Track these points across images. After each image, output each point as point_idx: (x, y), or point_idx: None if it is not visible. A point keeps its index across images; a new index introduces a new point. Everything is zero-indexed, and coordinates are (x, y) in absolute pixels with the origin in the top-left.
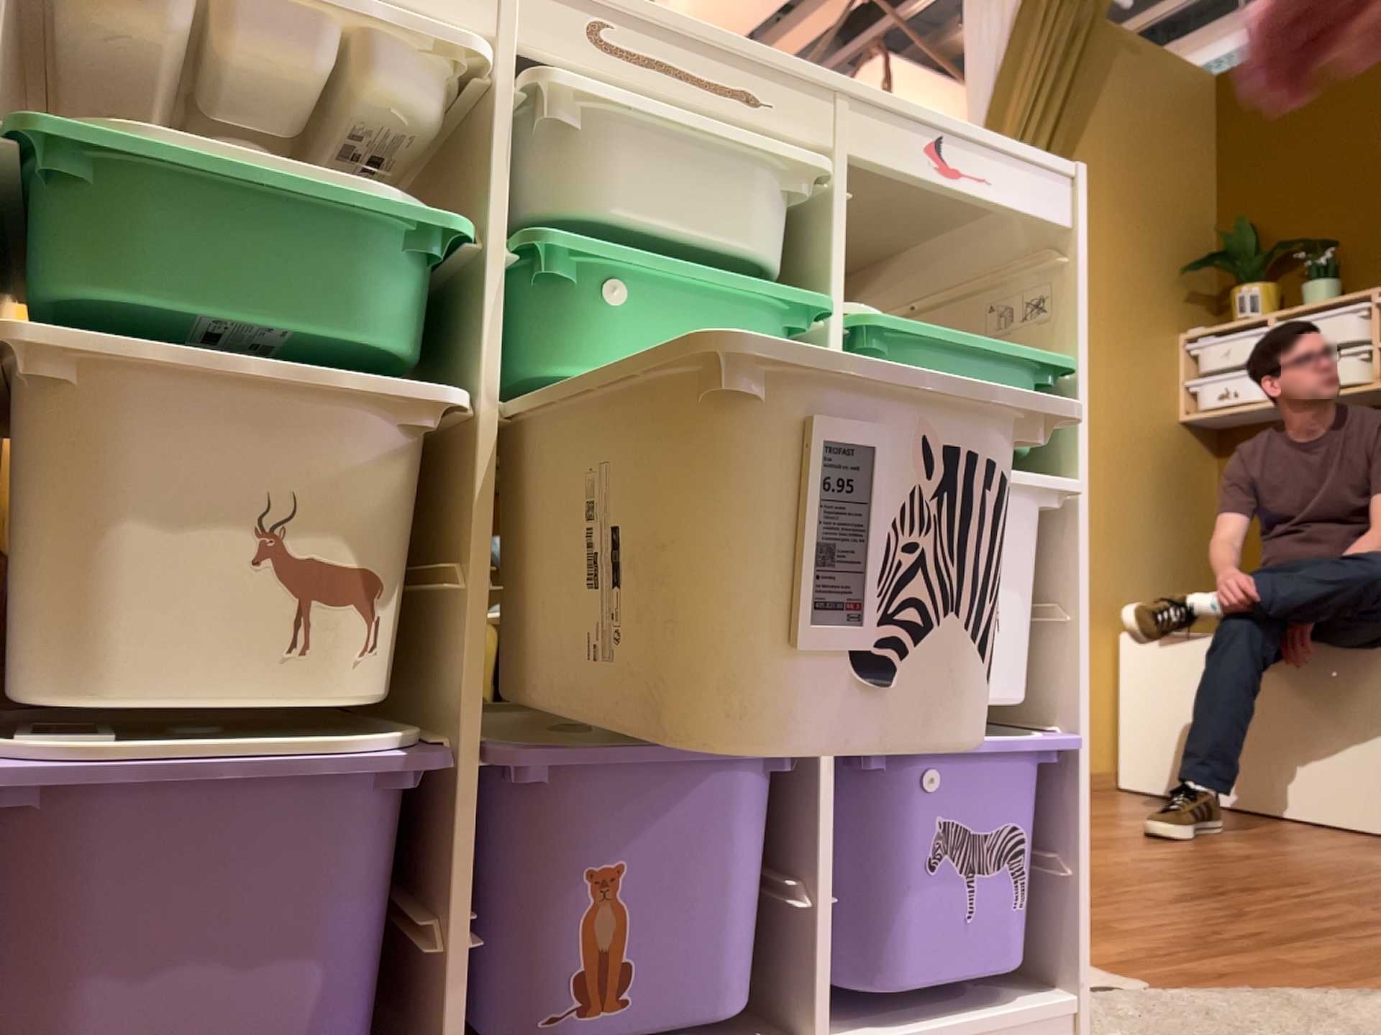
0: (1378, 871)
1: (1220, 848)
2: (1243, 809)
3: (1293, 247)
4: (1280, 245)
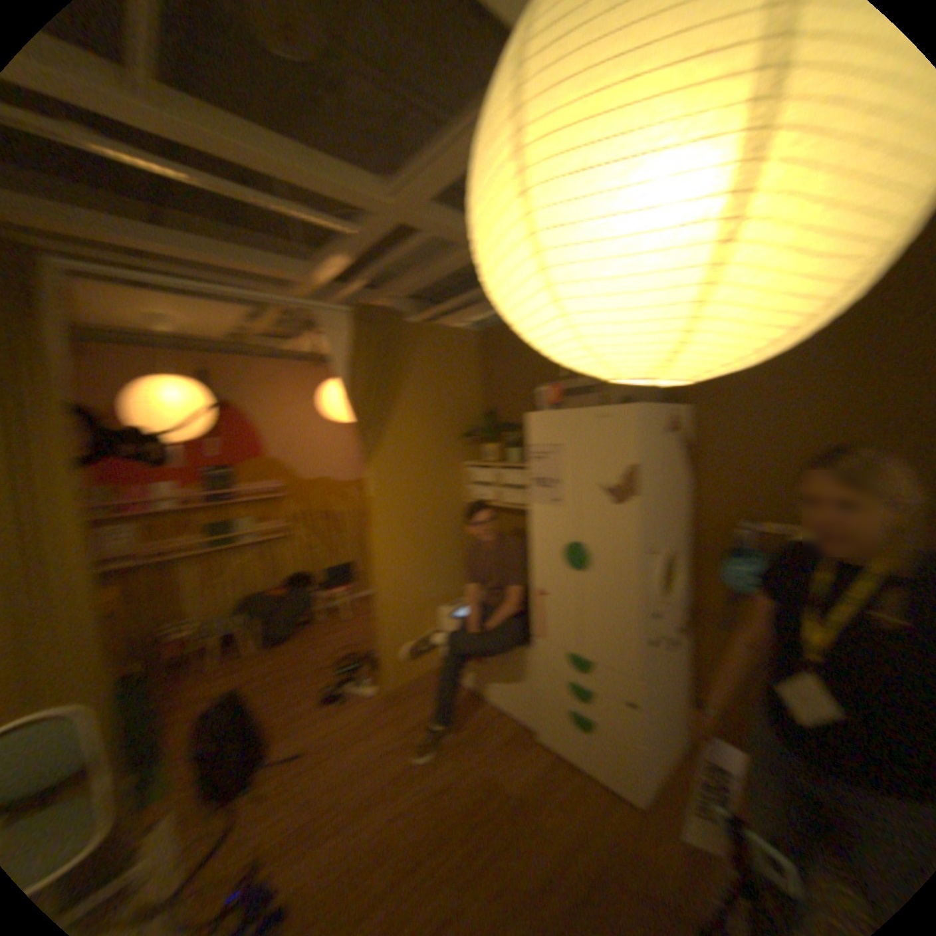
0: (488, 809)
1: (433, 788)
2: (477, 700)
3: (506, 428)
4: (504, 421)
